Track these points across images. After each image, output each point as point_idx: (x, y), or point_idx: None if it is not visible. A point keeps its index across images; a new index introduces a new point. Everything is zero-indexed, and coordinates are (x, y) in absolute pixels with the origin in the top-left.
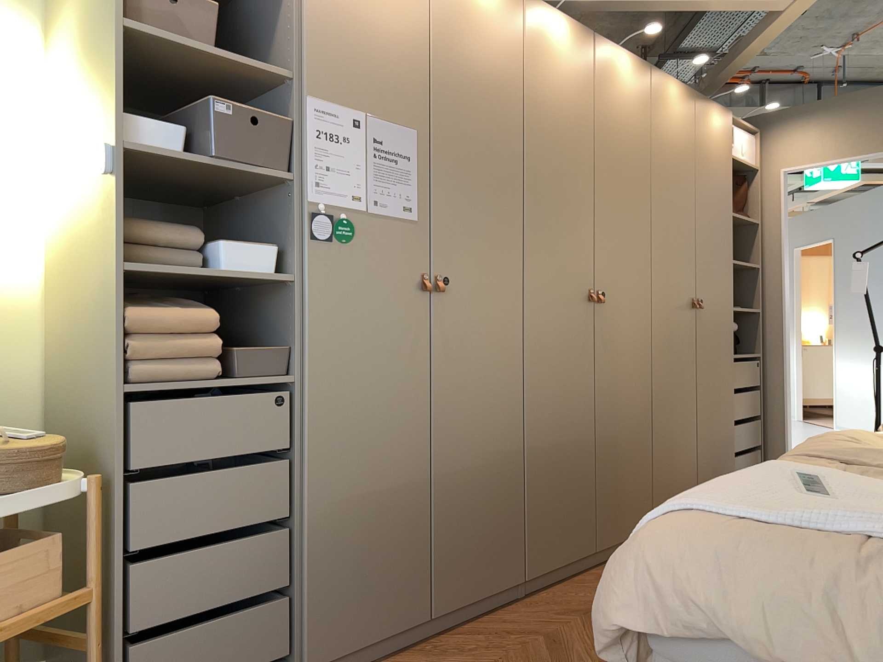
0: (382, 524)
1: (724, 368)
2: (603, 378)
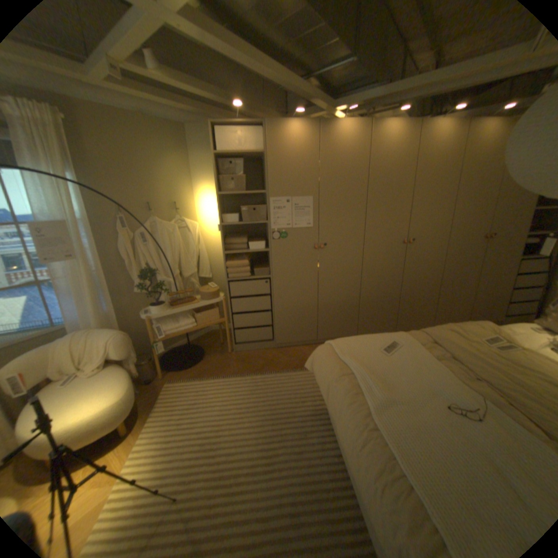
0: (301, 314)
1: (517, 264)
2: (412, 272)
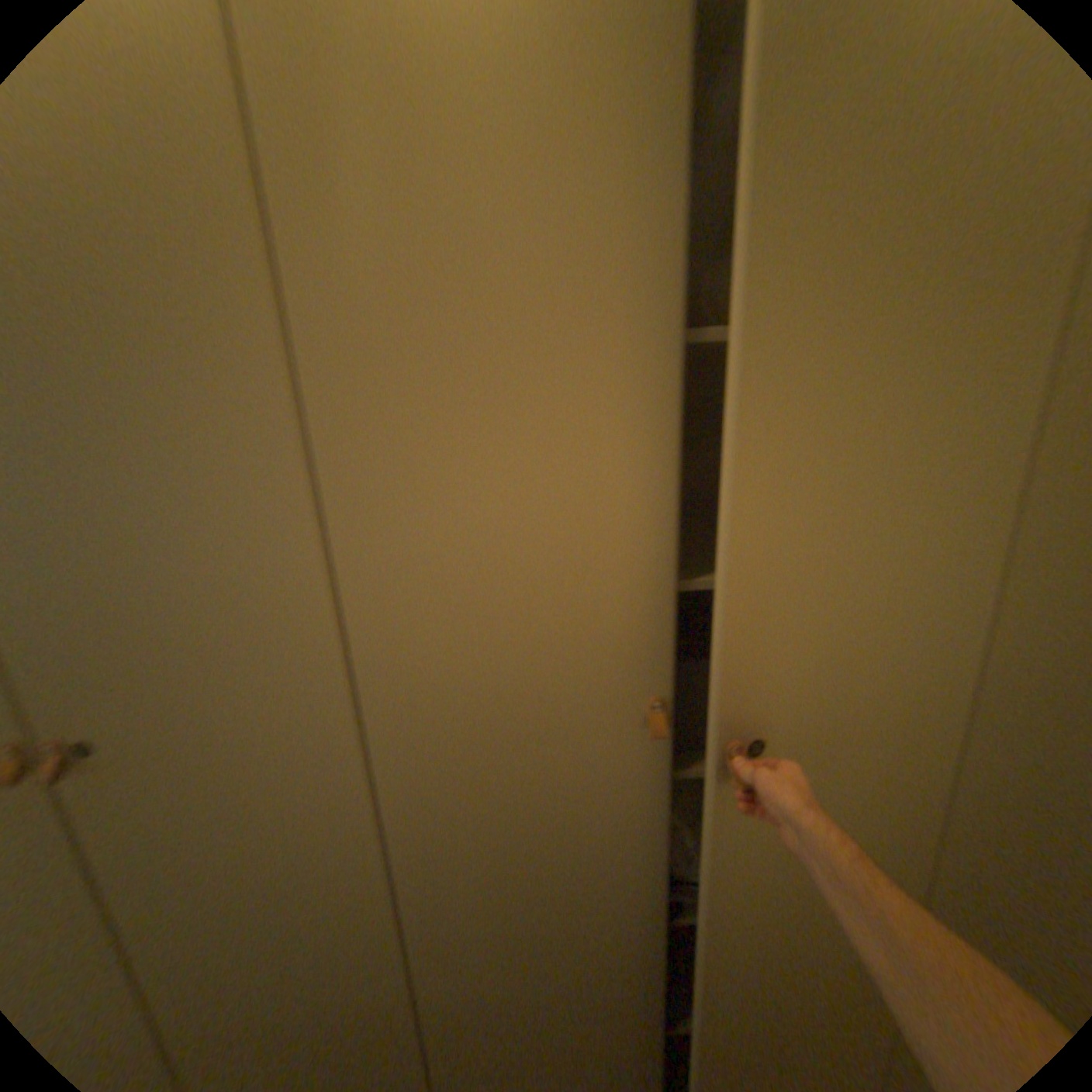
0: None
1: None
2: (735, 882)
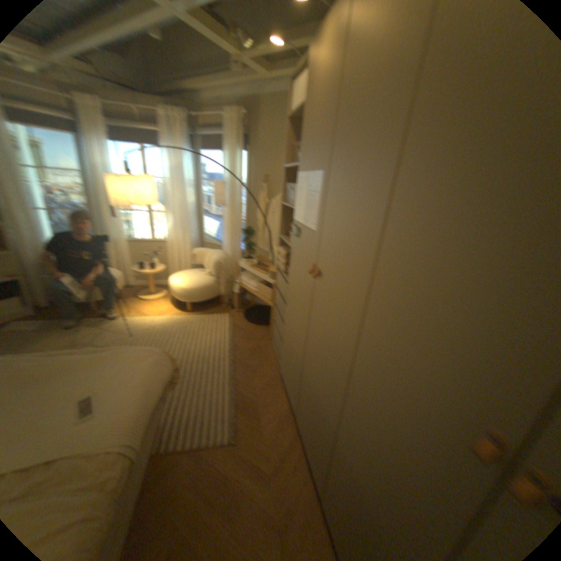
0: (292, 361)
1: None
2: None
